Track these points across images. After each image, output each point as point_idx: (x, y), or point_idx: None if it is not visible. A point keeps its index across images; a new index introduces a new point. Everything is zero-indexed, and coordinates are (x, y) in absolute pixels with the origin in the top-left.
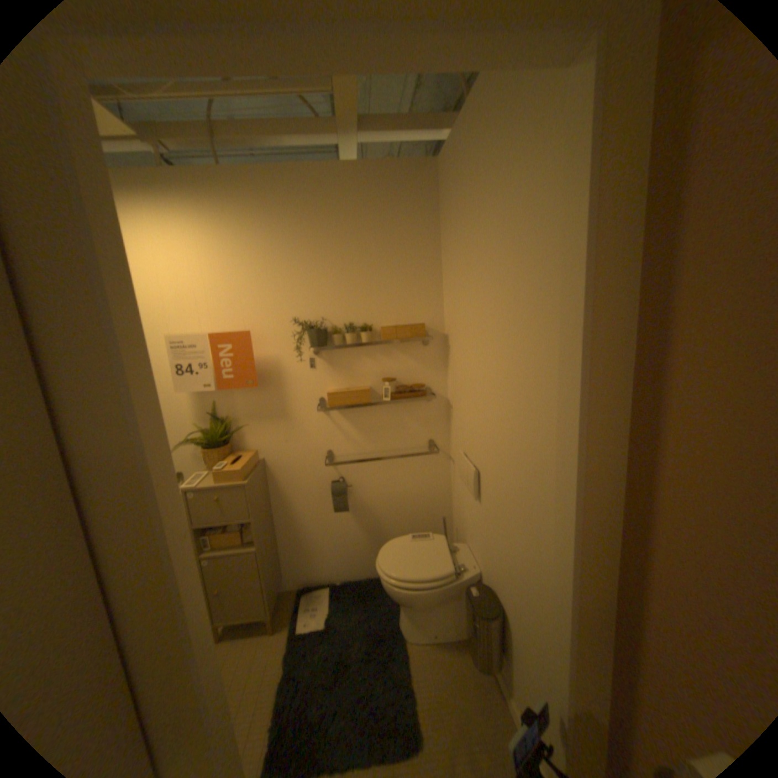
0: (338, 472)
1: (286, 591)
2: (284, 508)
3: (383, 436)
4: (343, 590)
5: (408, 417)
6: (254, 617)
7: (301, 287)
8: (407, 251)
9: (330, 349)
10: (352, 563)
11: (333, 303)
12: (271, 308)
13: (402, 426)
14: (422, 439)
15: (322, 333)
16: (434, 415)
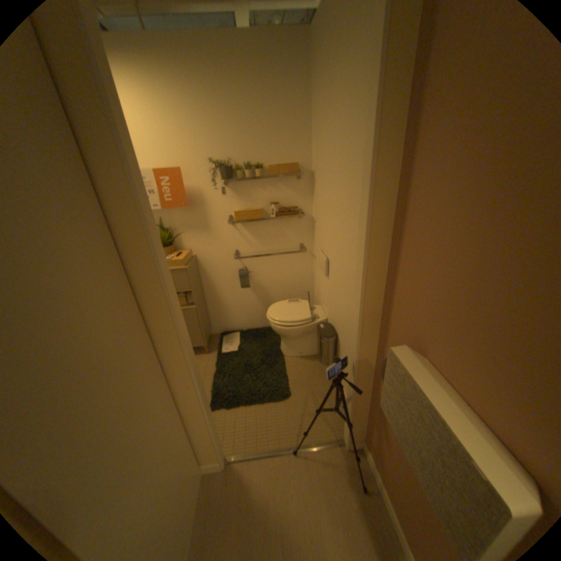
0: (243, 264)
1: (215, 334)
2: (210, 286)
3: (271, 241)
4: (248, 333)
5: (287, 229)
6: (197, 344)
7: (213, 135)
8: (287, 107)
9: (234, 181)
10: (253, 319)
11: (235, 148)
12: (193, 151)
13: (283, 235)
14: (296, 244)
15: (229, 170)
16: (304, 227)
